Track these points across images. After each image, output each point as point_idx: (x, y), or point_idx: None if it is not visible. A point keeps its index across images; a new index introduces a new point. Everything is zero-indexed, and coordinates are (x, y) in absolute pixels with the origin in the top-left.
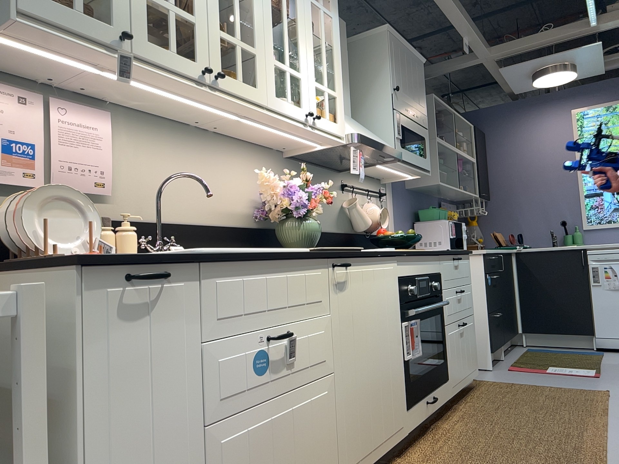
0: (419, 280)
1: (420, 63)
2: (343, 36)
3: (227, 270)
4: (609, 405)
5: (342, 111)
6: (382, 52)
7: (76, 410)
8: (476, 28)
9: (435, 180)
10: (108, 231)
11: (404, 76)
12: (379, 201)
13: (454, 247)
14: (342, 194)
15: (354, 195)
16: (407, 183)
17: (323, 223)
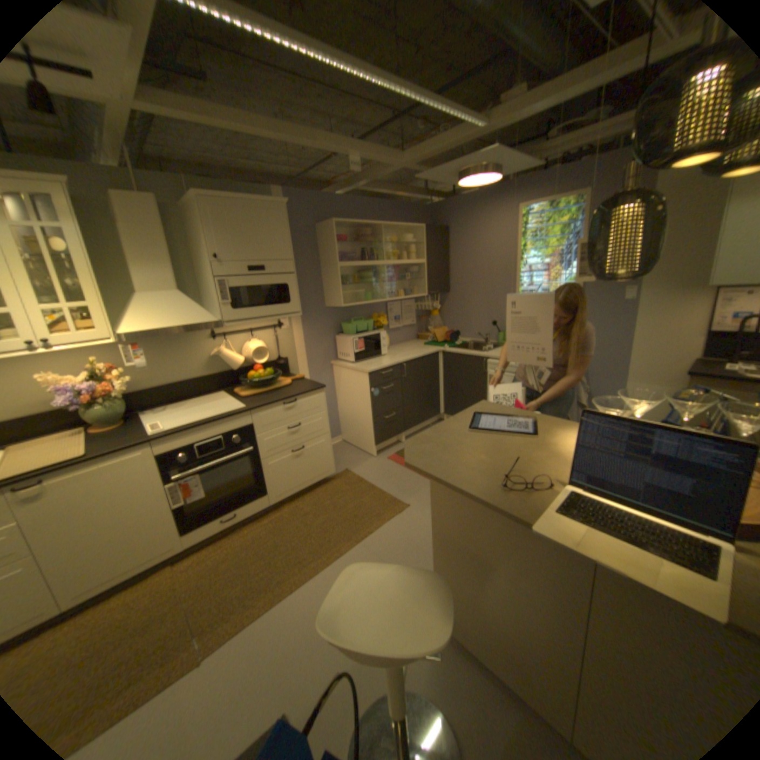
0: (199, 446)
1: (275, 207)
2: (147, 212)
3: None
4: (380, 530)
5: (100, 318)
6: (197, 219)
7: None
8: (359, 143)
9: (339, 304)
10: None
11: (236, 235)
12: (274, 333)
13: (363, 359)
14: (211, 344)
15: (226, 341)
16: (325, 304)
17: (183, 375)
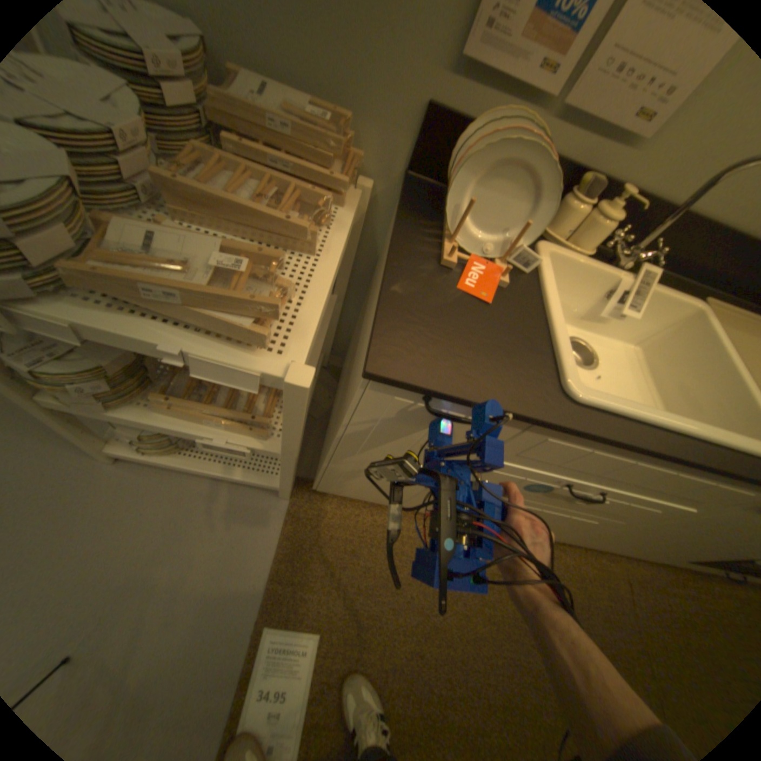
0: None
1: None
2: None
3: (585, 442)
4: None
5: None
6: None
7: (341, 437)
8: None
9: None
10: (587, 203)
11: None
12: None
13: None
14: None
15: None
16: None
17: None
